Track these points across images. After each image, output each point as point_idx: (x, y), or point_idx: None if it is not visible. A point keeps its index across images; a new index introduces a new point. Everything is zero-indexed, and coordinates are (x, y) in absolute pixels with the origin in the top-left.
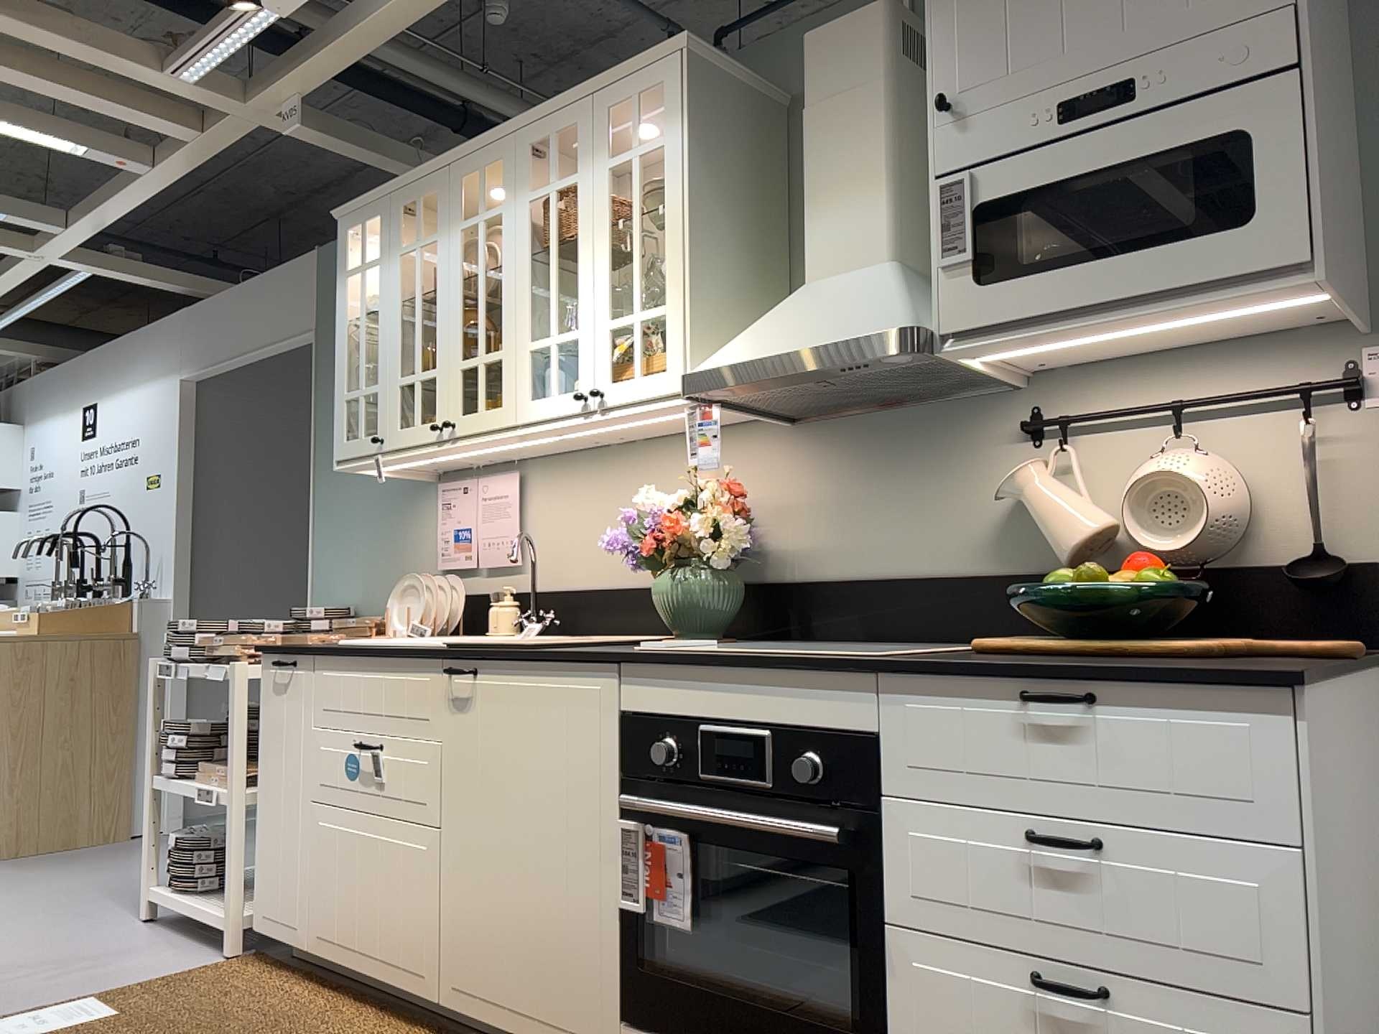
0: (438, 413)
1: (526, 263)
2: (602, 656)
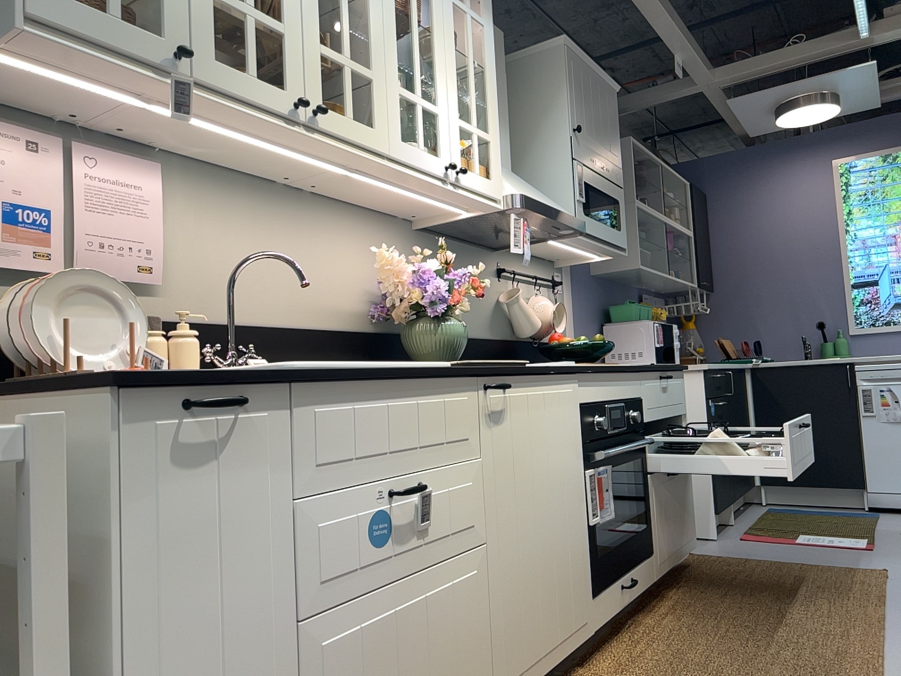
0: (291, 85)
1: (393, 9)
2: (576, 368)
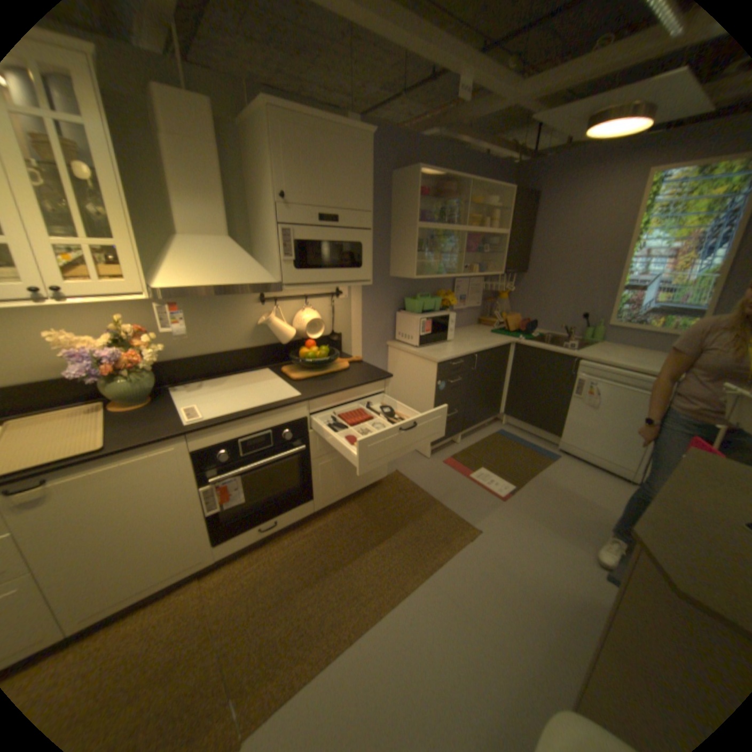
0: None
1: None
2: (177, 434)
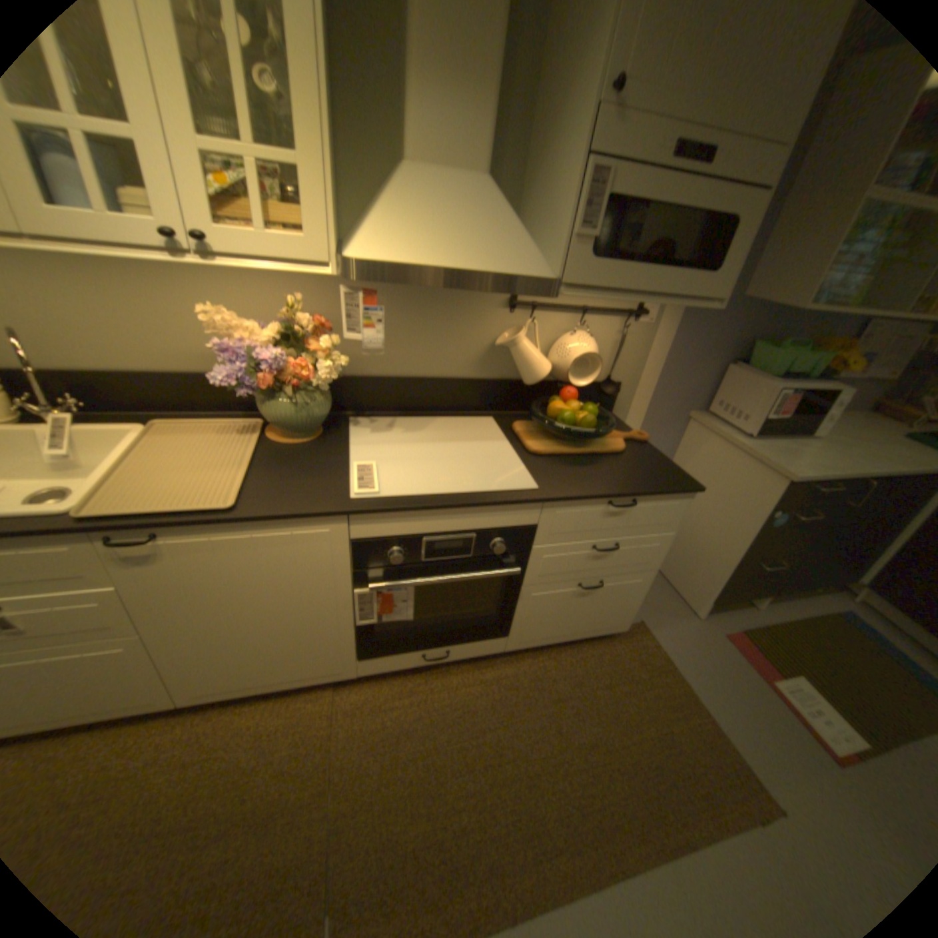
0: None
1: None
2: (336, 512)
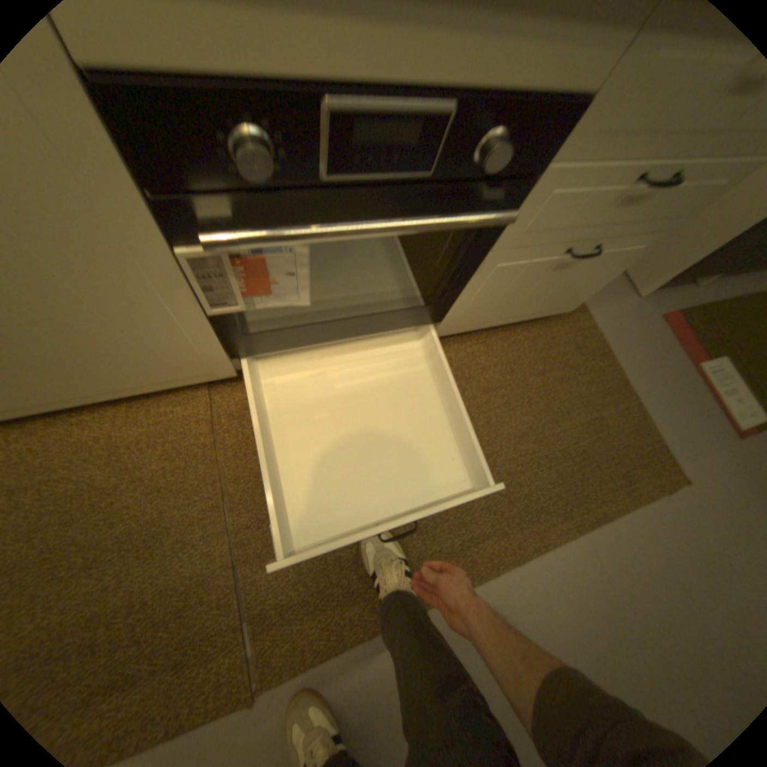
0: None
1: None
2: None
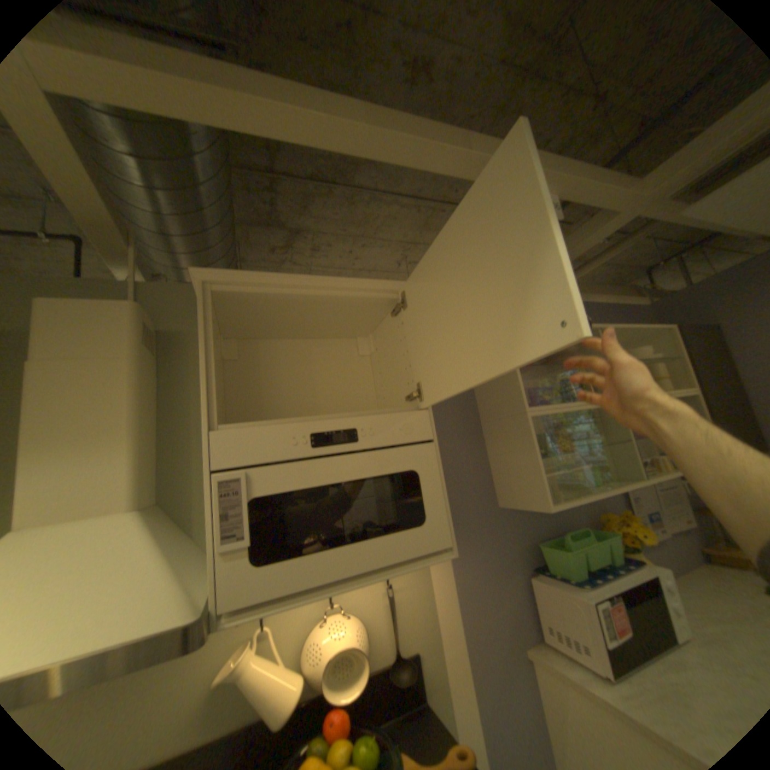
0: None
1: None
2: None
